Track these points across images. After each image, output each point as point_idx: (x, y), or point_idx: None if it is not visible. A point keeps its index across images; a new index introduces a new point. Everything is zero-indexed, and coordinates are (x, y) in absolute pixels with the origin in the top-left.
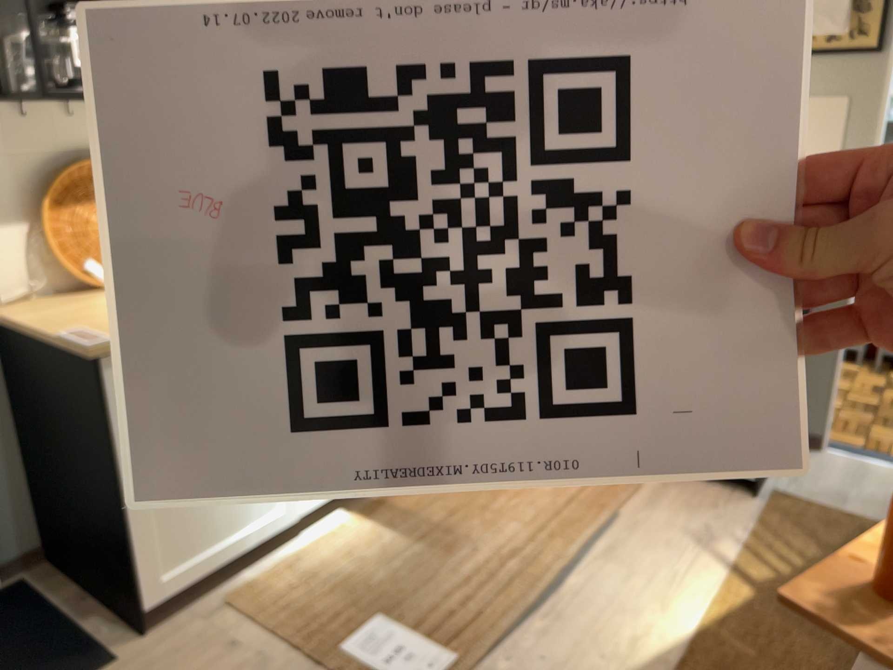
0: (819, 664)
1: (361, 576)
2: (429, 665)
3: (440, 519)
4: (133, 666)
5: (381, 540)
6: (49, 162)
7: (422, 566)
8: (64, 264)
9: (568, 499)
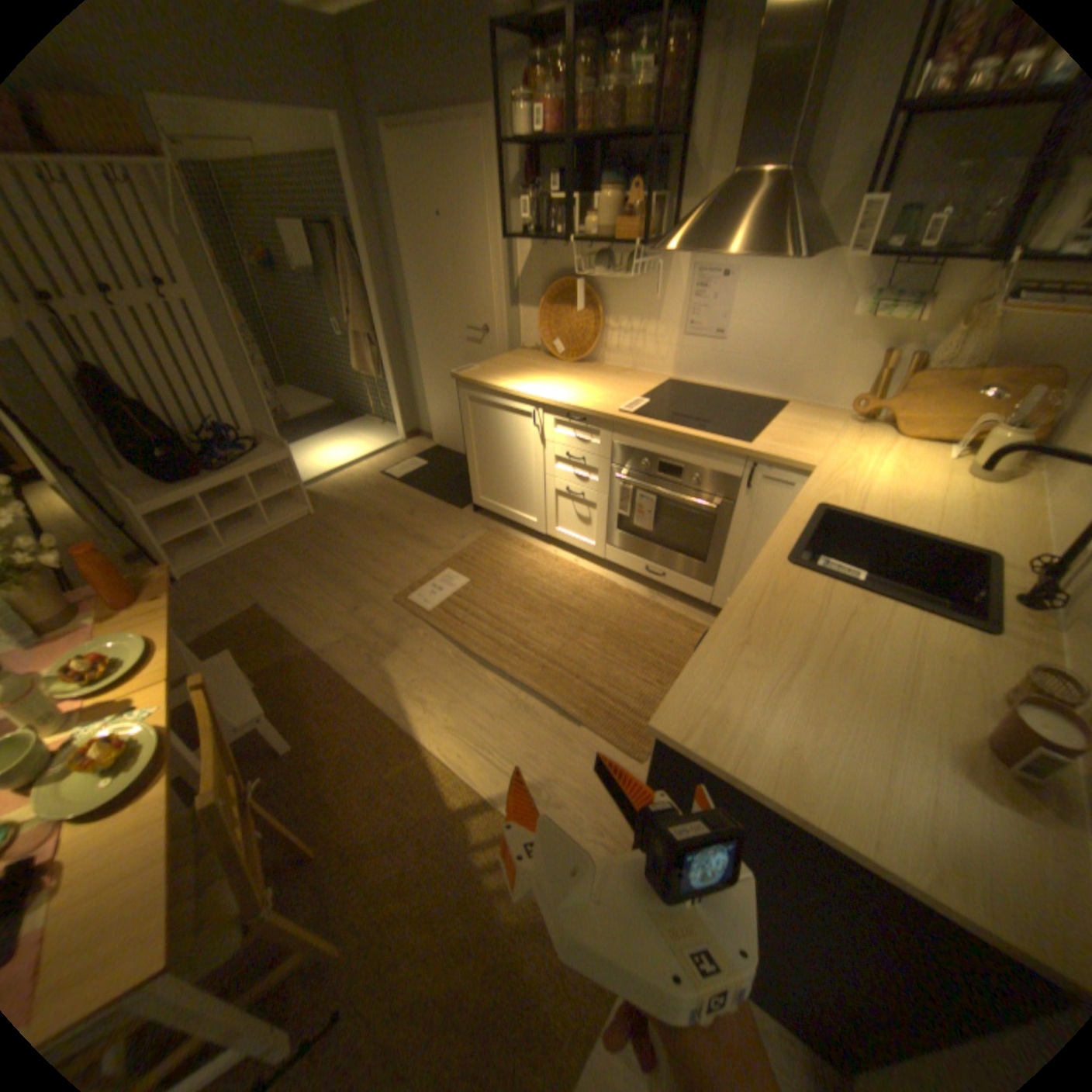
0: (355, 815)
1: (505, 571)
2: (428, 600)
3: (566, 604)
4: (457, 514)
5: (541, 577)
6: (556, 276)
7: (513, 597)
8: (540, 337)
9: (599, 686)
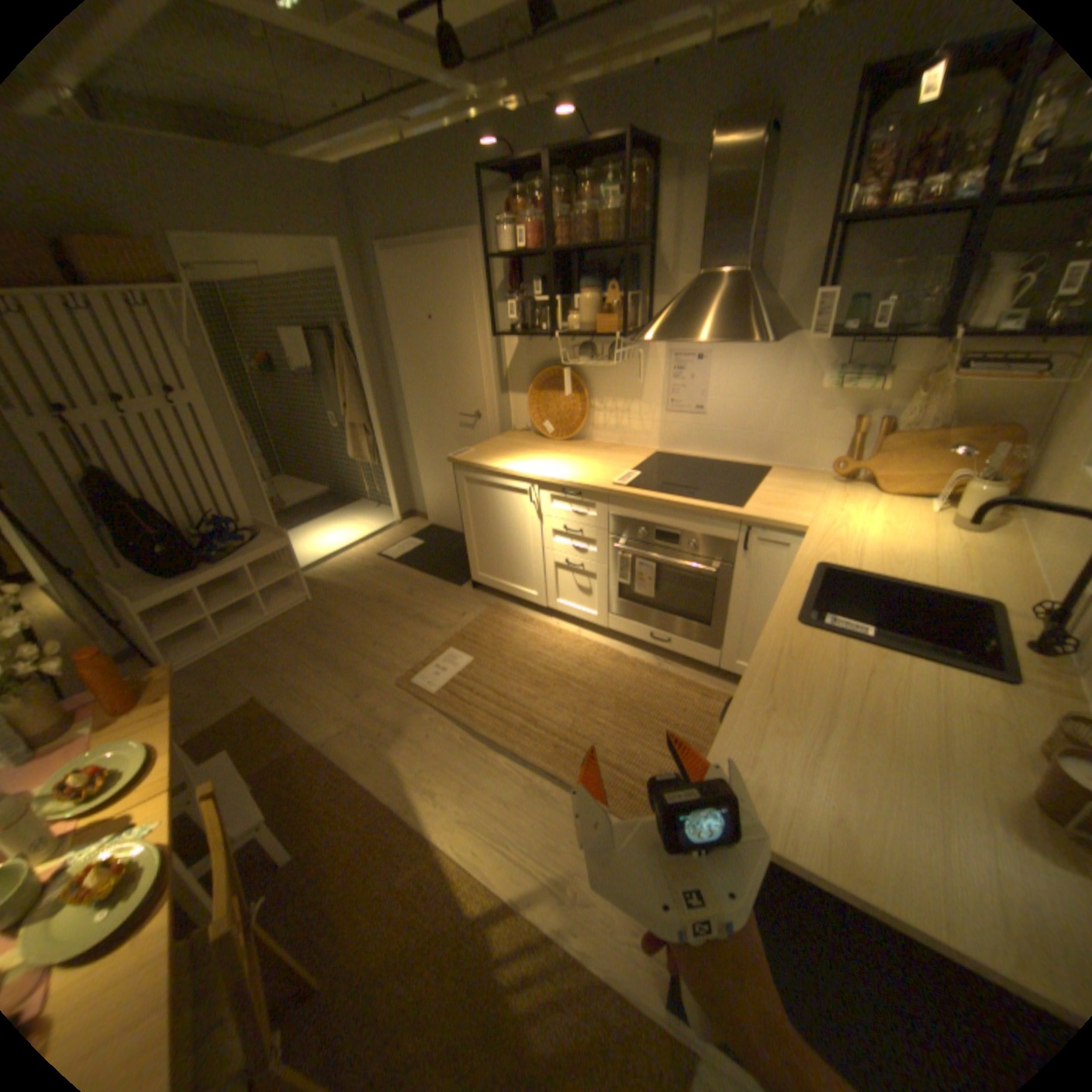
0: (364, 931)
1: (508, 646)
2: (432, 682)
3: (573, 677)
4: (456, 591)
5: (545, 650)
6: (543, 365)
7: (519, 673)
8: (530, 420)
9: (616, 763)
